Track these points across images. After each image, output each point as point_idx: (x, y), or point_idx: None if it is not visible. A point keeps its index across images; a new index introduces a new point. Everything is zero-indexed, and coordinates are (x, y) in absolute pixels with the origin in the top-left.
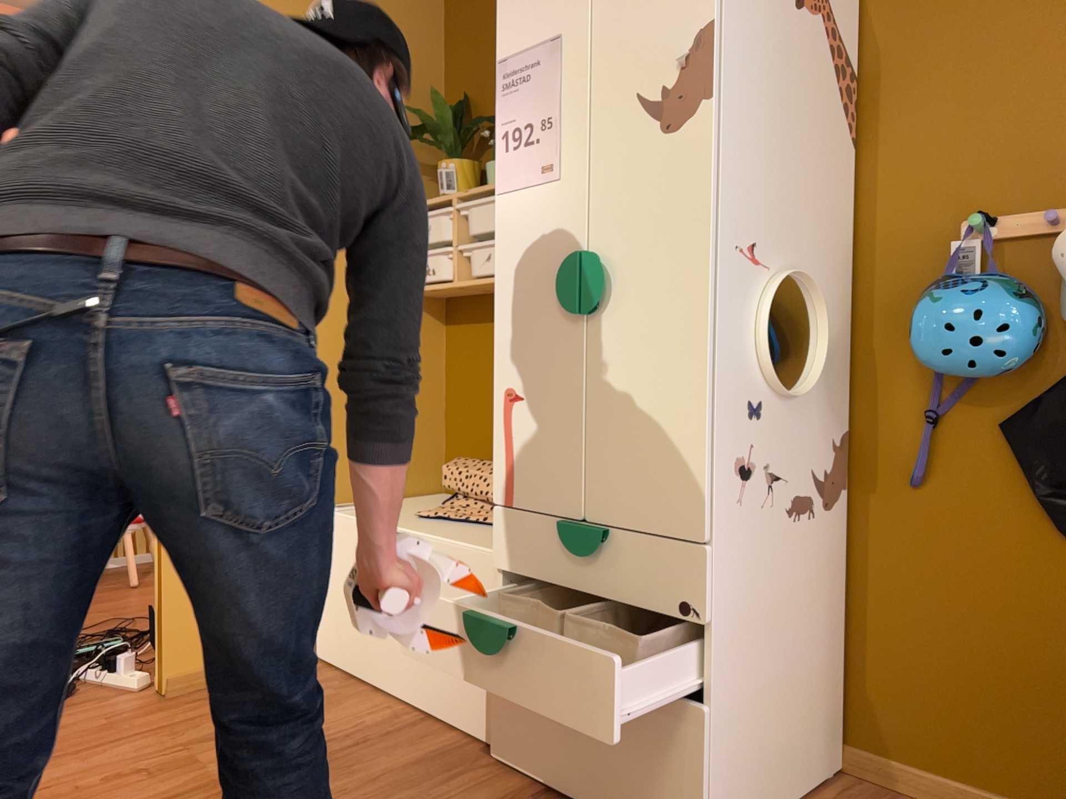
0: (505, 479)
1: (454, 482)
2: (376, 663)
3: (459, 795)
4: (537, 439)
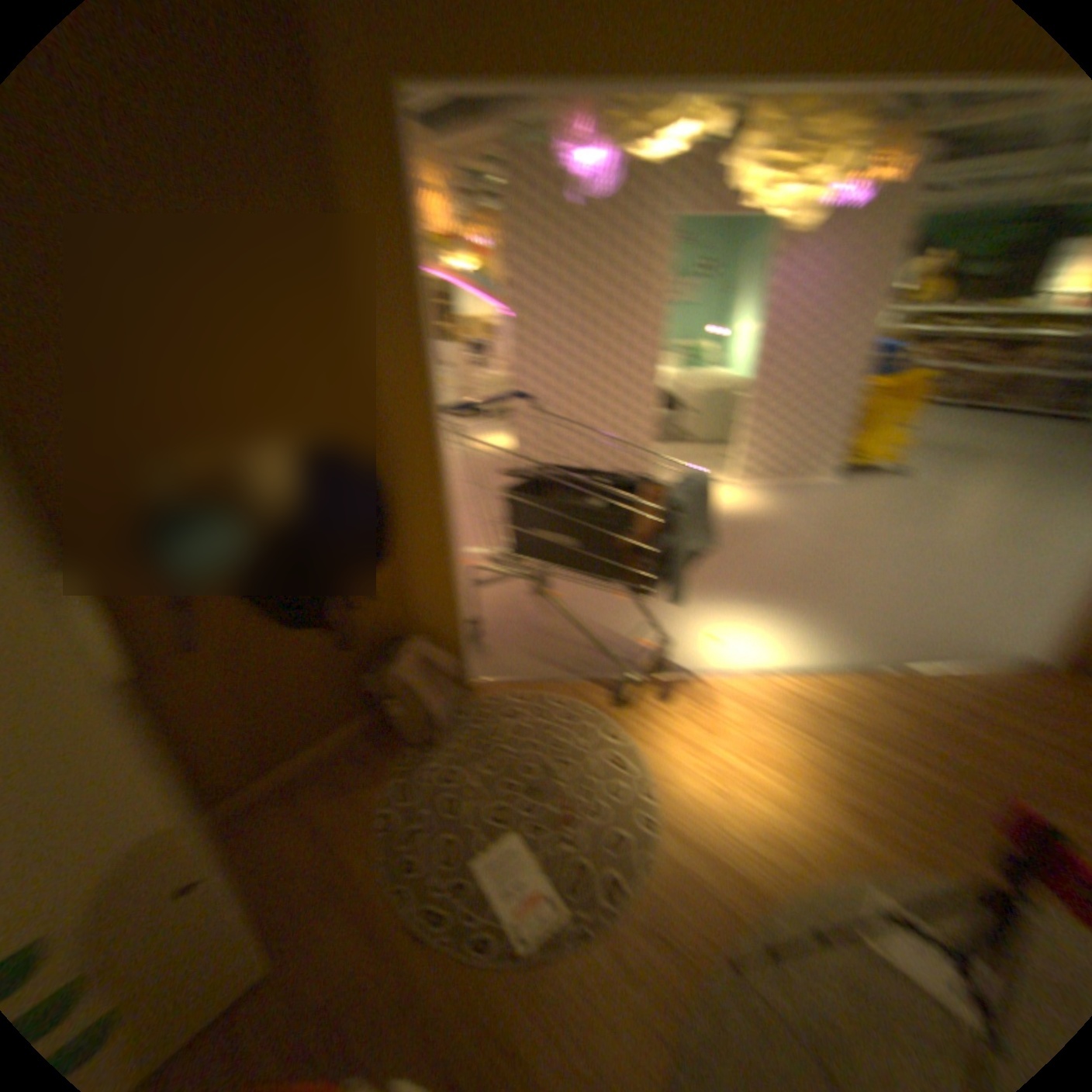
0: None
1: None
2: None
3: None
4: None
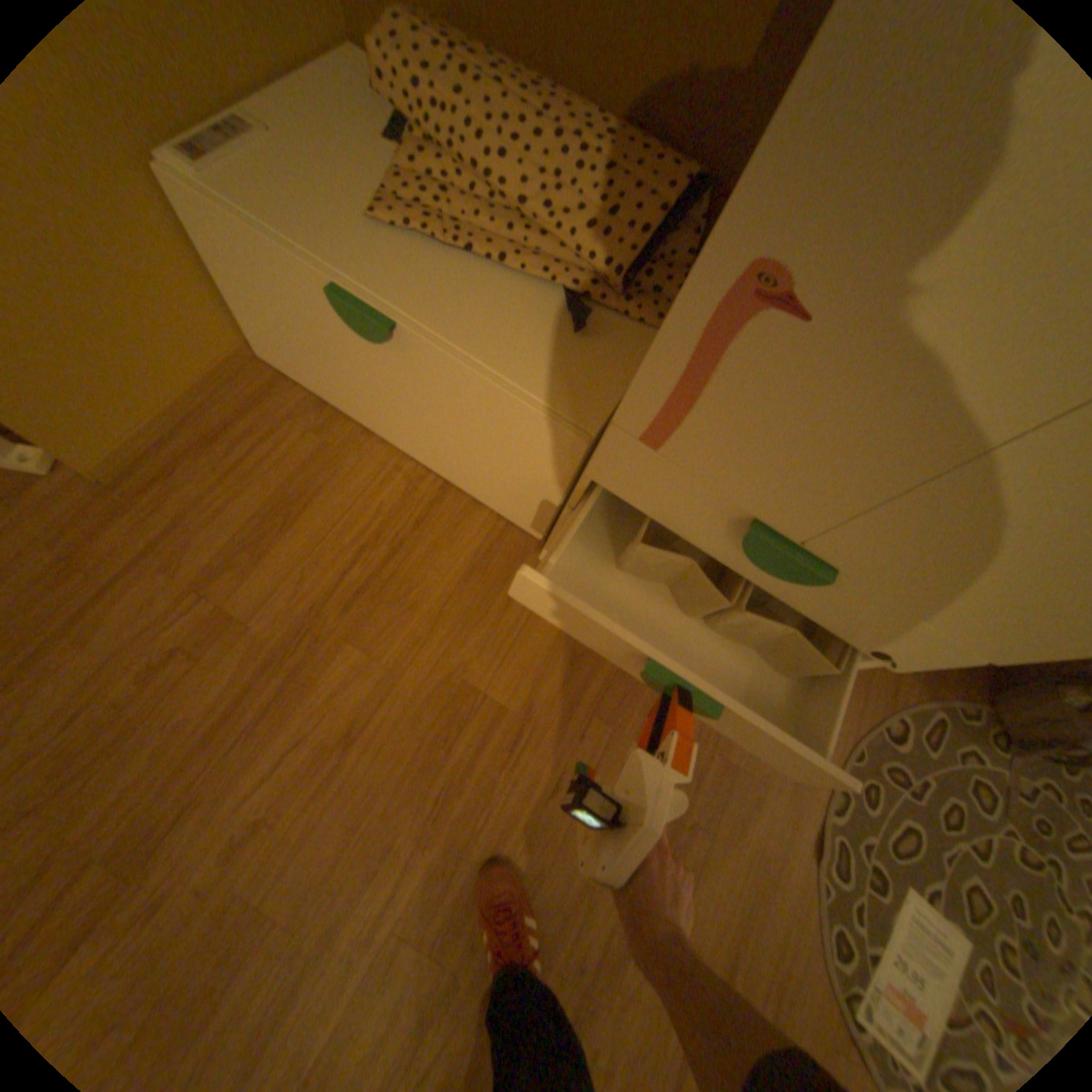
0: (661, 413)
1: (407, 99)
2: (362, 412)
3: (527, 620)
4: (790, 413)
